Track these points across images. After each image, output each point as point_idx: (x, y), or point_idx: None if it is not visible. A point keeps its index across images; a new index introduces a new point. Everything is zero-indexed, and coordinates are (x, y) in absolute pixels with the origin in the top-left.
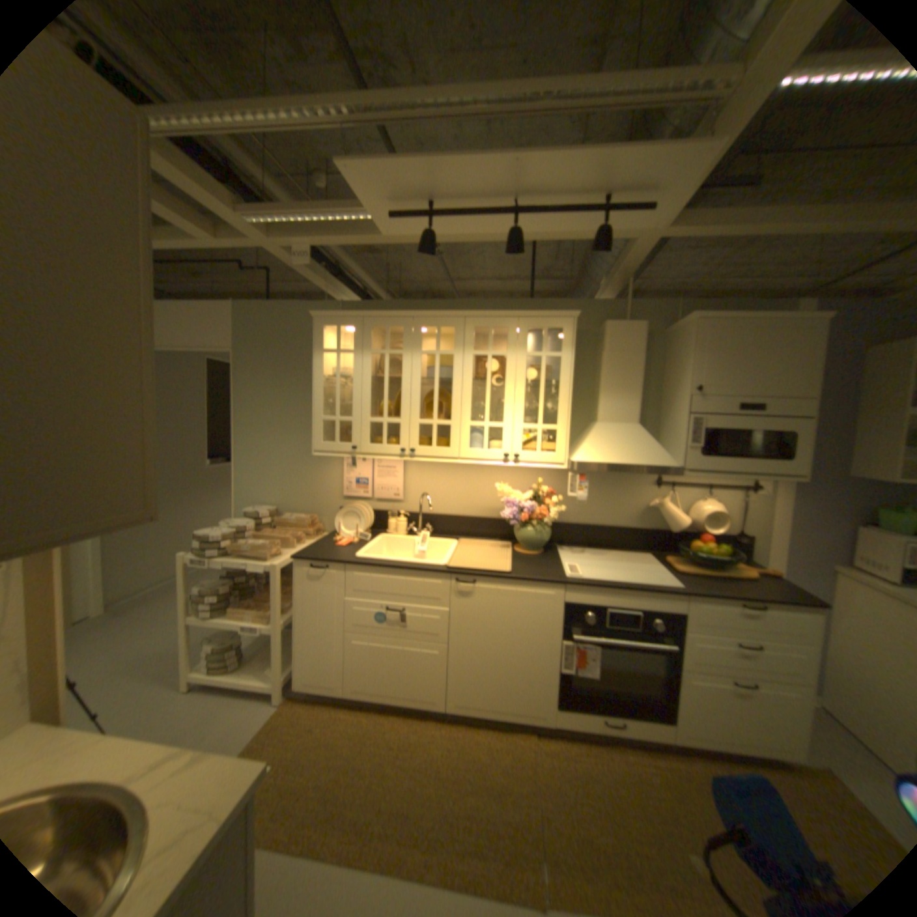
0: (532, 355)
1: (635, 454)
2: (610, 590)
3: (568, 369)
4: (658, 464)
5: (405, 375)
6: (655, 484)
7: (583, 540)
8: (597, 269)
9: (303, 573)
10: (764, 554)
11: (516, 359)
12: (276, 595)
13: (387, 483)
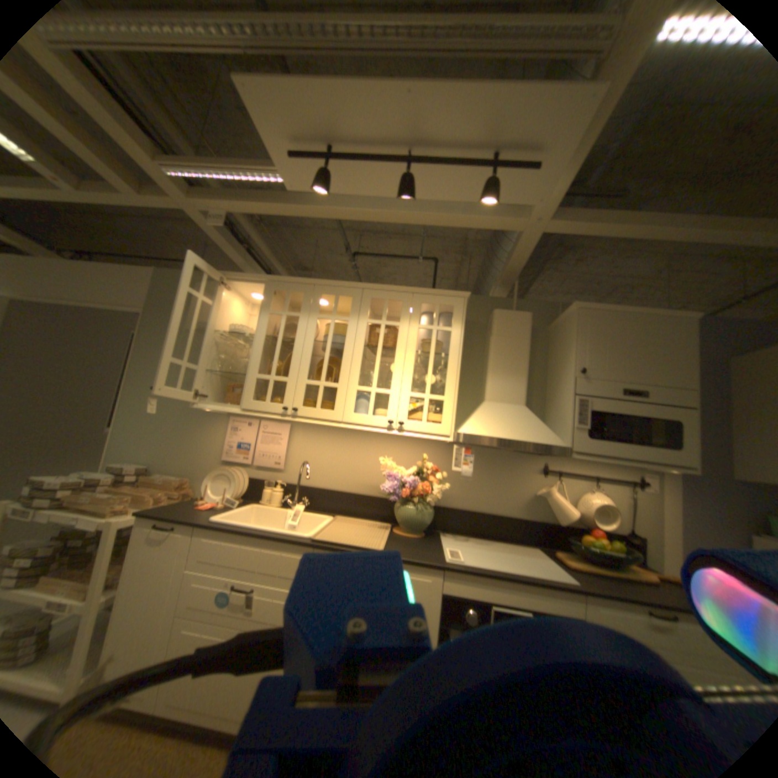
0: (425, 333)
1: (521, 431)
2: (494, 580)
3: (456, 342)
4: (544, 441)
5: (299, 335)
6: (541, 472)
7: (467, 528)
8: (487, 285)
9: (143, 534)
10: (657, 558)
11: (408, 329)
12: (108, 562)
13: (269, 449)
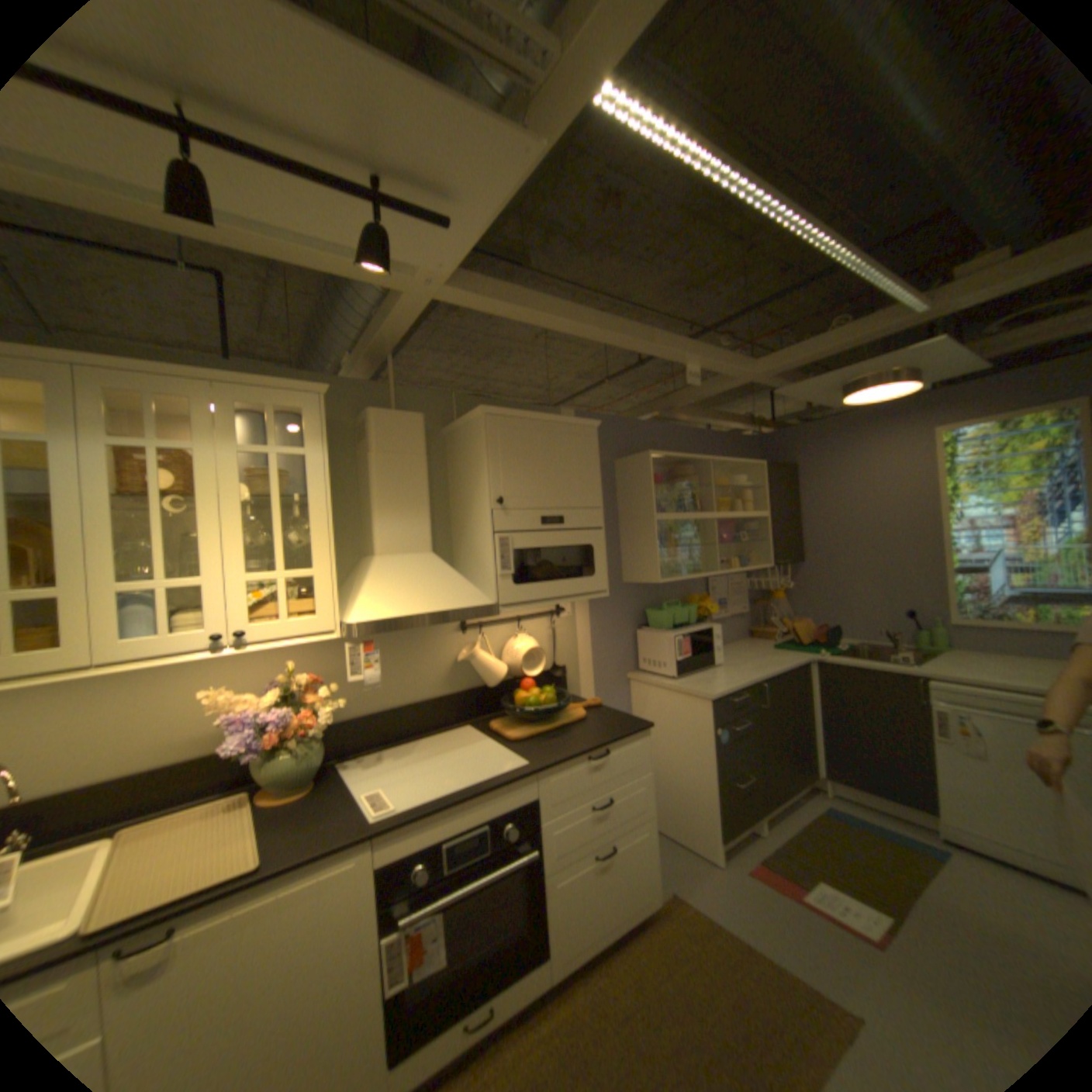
0: (247, 452)
1: (438, 596)
2: (439, 814)
3: (320, 475)
4: (468, 604)
5: None
6: (458, 629)
7: (374, 739)
8: (333, 343)
9: None
10: (574, 682)
11: (216, 455)
12: None
13: None
